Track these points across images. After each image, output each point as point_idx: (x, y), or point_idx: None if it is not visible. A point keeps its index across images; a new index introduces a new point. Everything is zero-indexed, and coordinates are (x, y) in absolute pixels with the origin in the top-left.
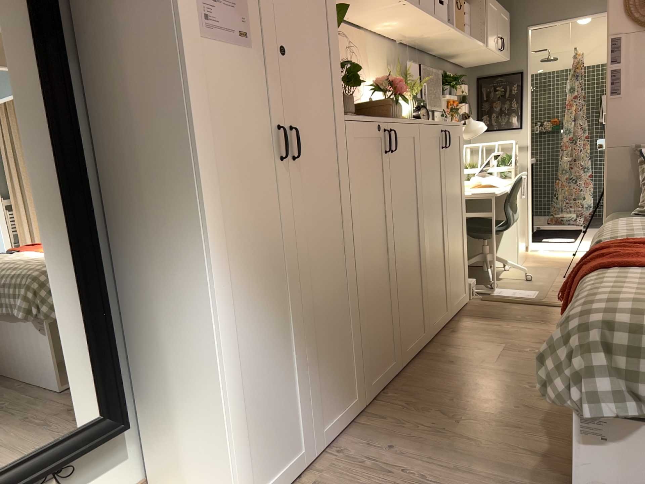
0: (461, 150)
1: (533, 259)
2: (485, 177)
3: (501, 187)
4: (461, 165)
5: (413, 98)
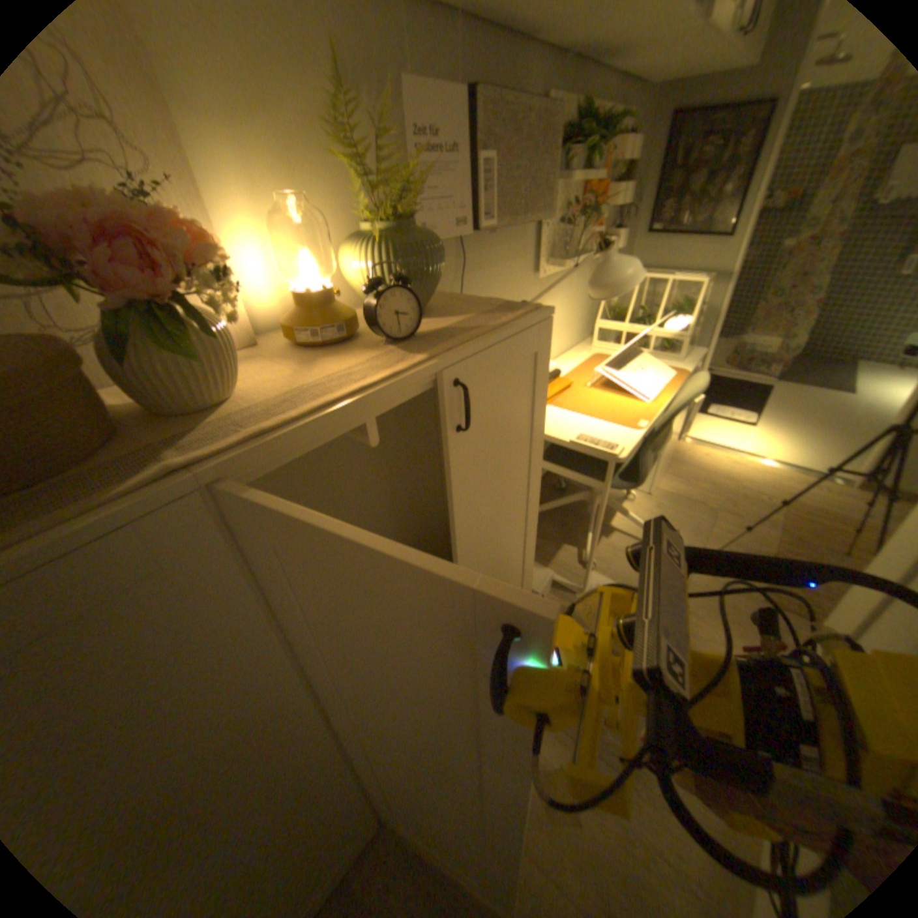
0: (545, 380)
1: (684, 470)
2: (630, 360)
3: (652, 401)
4: (543, 414)
5: (395, 226)
